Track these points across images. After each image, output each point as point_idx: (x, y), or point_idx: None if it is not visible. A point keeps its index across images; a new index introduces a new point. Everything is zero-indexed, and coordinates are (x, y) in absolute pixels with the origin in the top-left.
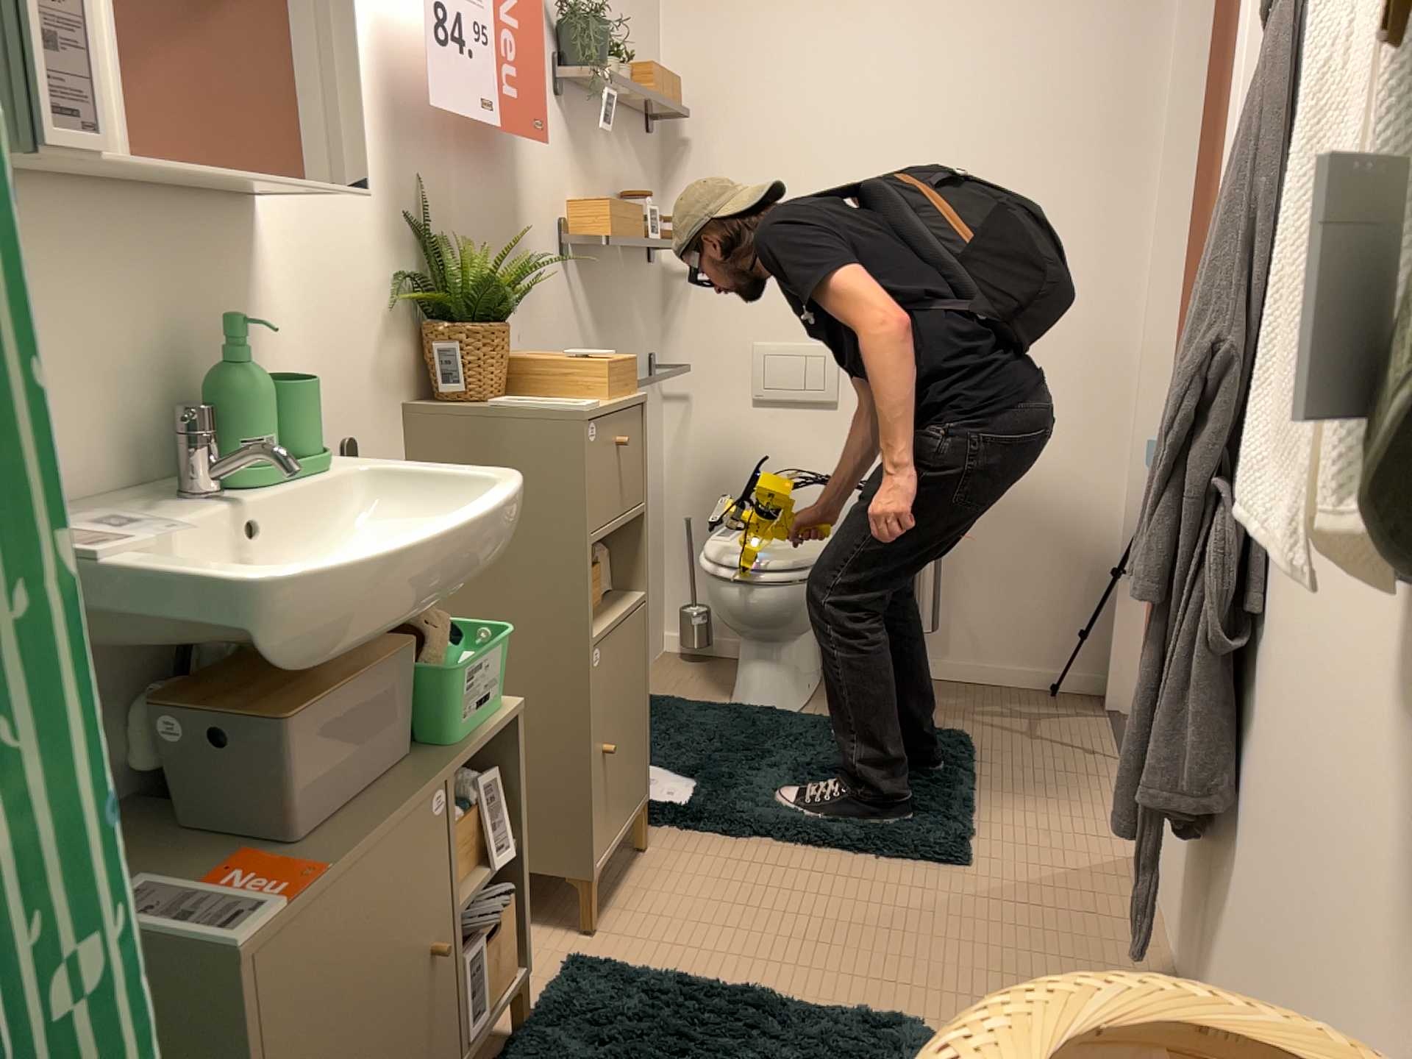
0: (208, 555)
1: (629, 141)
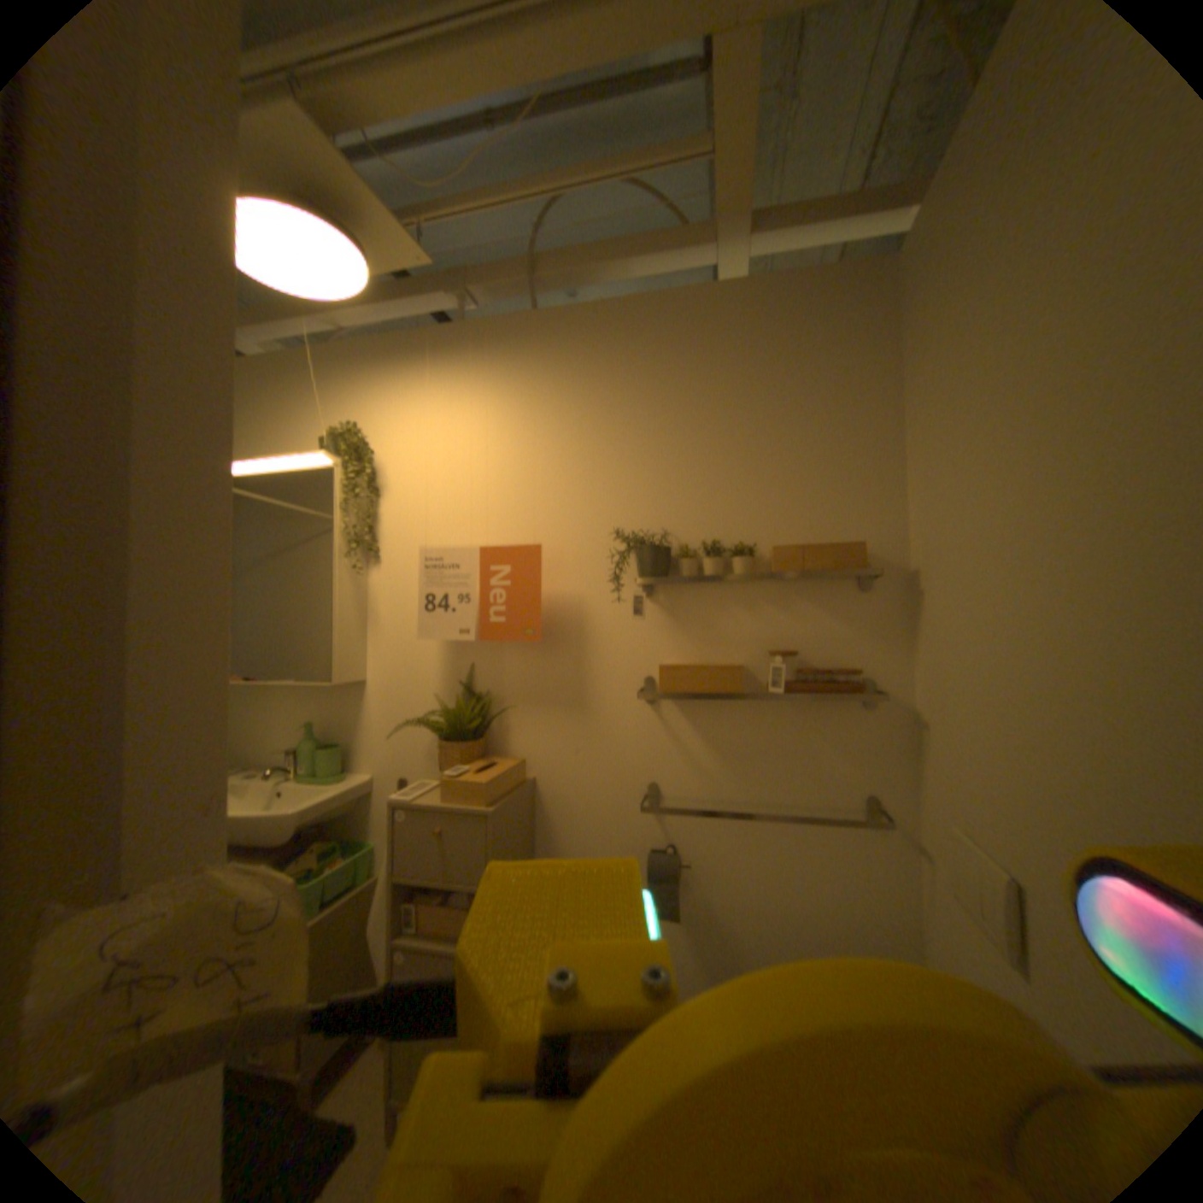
0: (258, 795)
1: (806, 599)
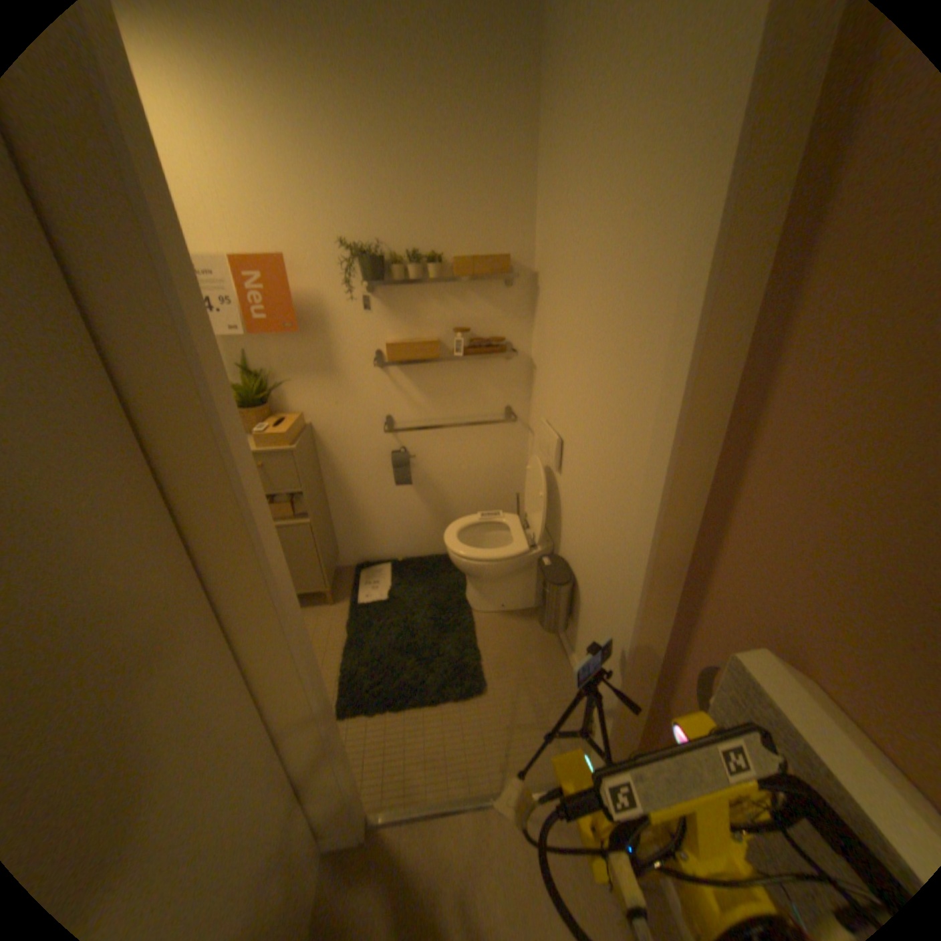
0: None
1: (474, 295)
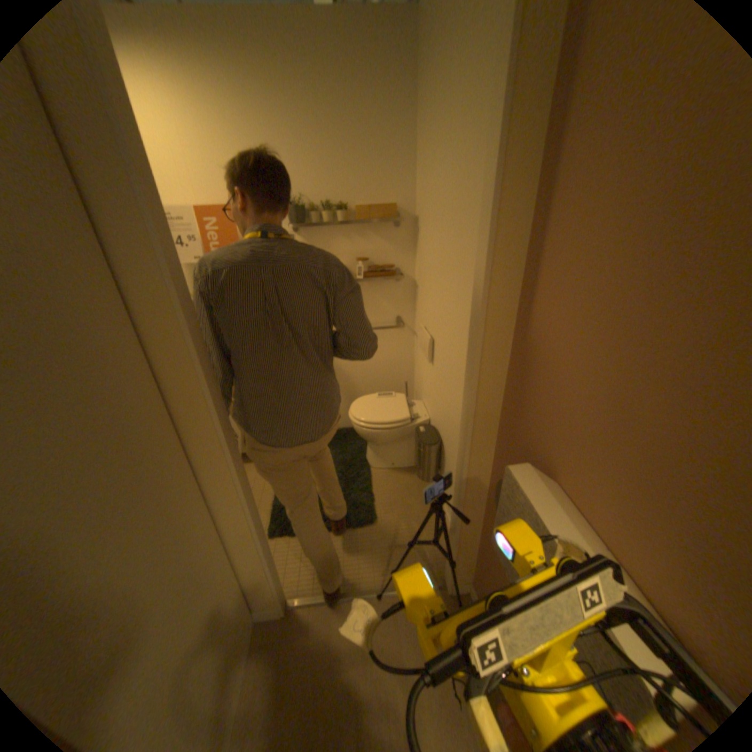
0: None
1: (371, 234)
